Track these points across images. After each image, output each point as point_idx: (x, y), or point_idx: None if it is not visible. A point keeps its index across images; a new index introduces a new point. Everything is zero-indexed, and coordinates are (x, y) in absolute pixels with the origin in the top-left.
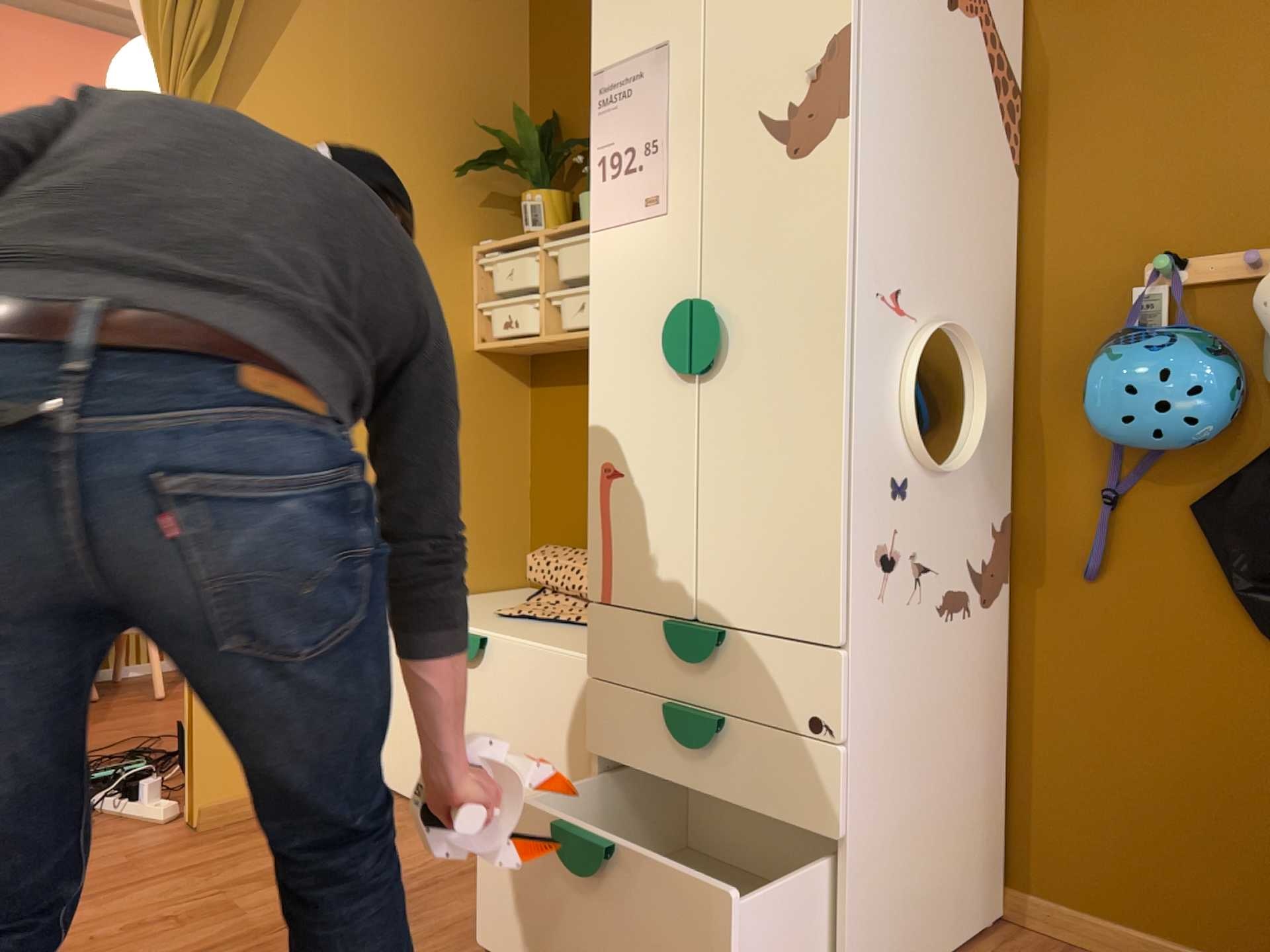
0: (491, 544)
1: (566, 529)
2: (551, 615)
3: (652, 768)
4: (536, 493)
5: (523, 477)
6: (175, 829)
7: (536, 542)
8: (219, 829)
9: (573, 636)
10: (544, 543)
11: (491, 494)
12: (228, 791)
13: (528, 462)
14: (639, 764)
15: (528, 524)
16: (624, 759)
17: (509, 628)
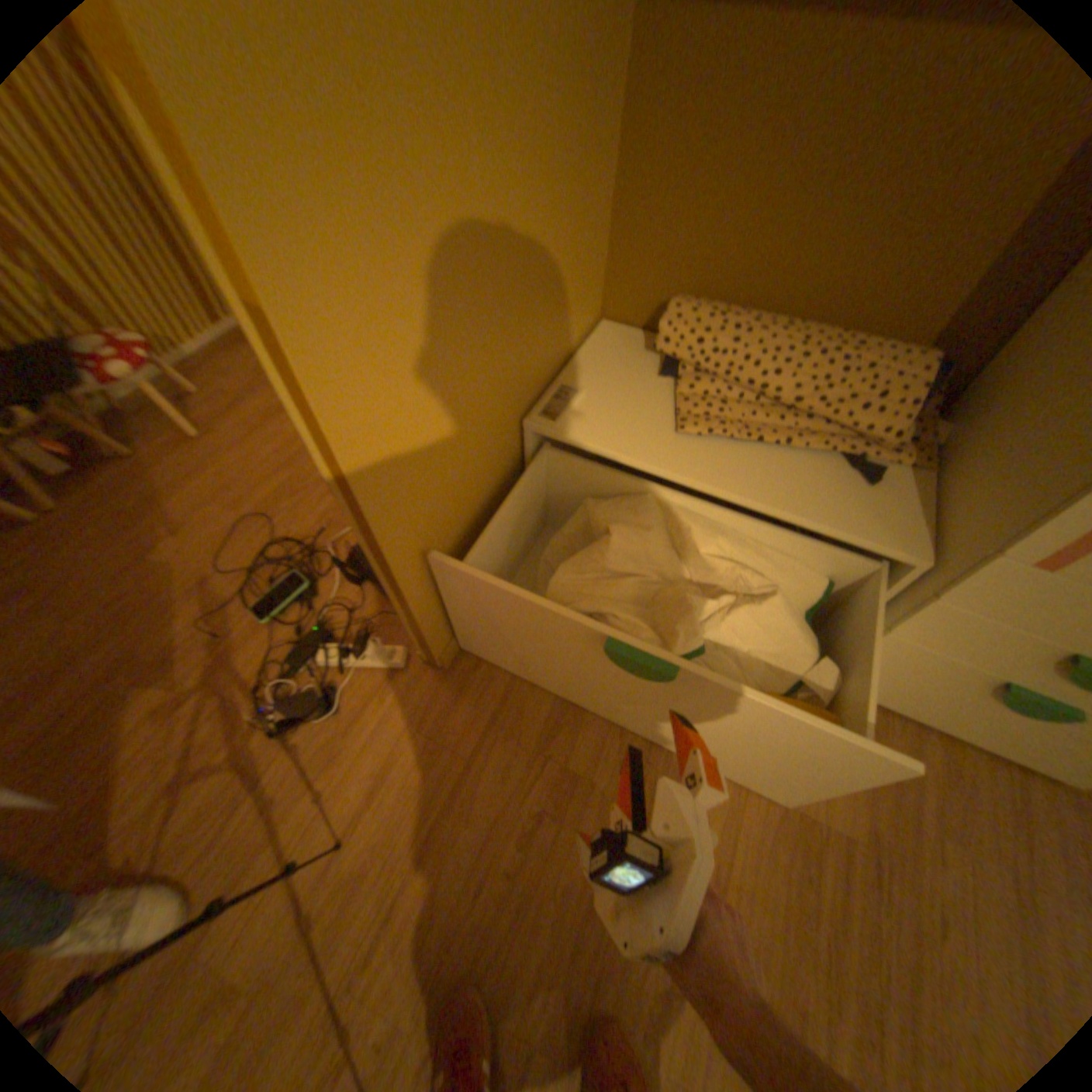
0: (584, 288)
1: (673, 260)
2: (744, 427)
3: (991, 667)
4: (626, 203)
5: (611, 178)
6: (420, 669)
7: (618, 268)
8: (458, 656)
9: (817, 482)
10: (631, 271)
11: (589, 222)
12: (452, 630)
13: (617, 152)
14: (973, 660)
15: (607, 243)
16: (952, 652)
17: (733, 471)
